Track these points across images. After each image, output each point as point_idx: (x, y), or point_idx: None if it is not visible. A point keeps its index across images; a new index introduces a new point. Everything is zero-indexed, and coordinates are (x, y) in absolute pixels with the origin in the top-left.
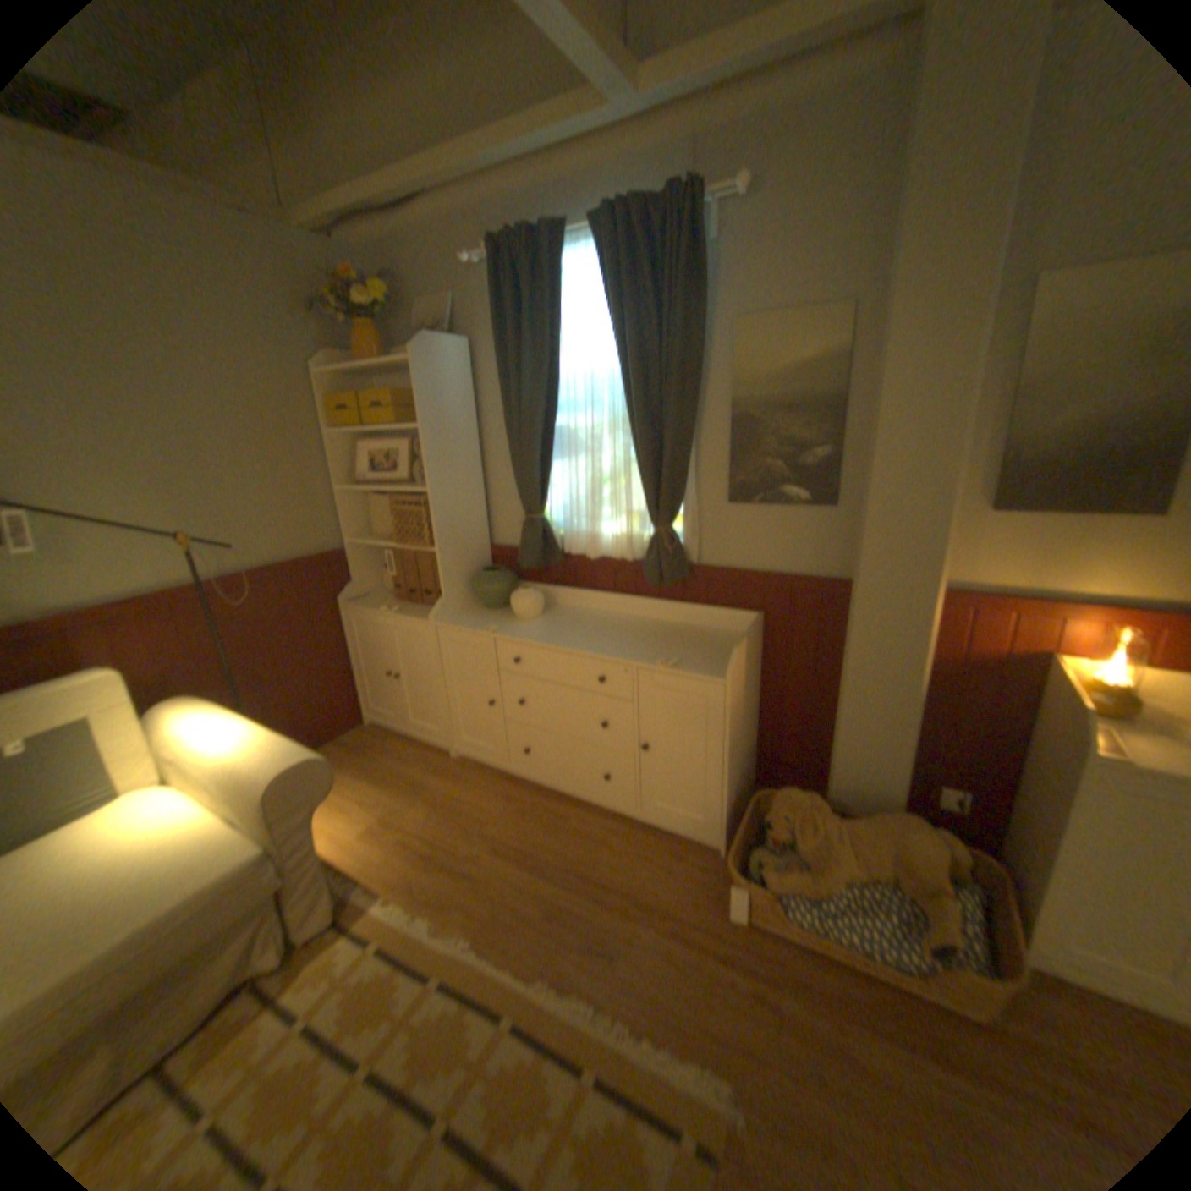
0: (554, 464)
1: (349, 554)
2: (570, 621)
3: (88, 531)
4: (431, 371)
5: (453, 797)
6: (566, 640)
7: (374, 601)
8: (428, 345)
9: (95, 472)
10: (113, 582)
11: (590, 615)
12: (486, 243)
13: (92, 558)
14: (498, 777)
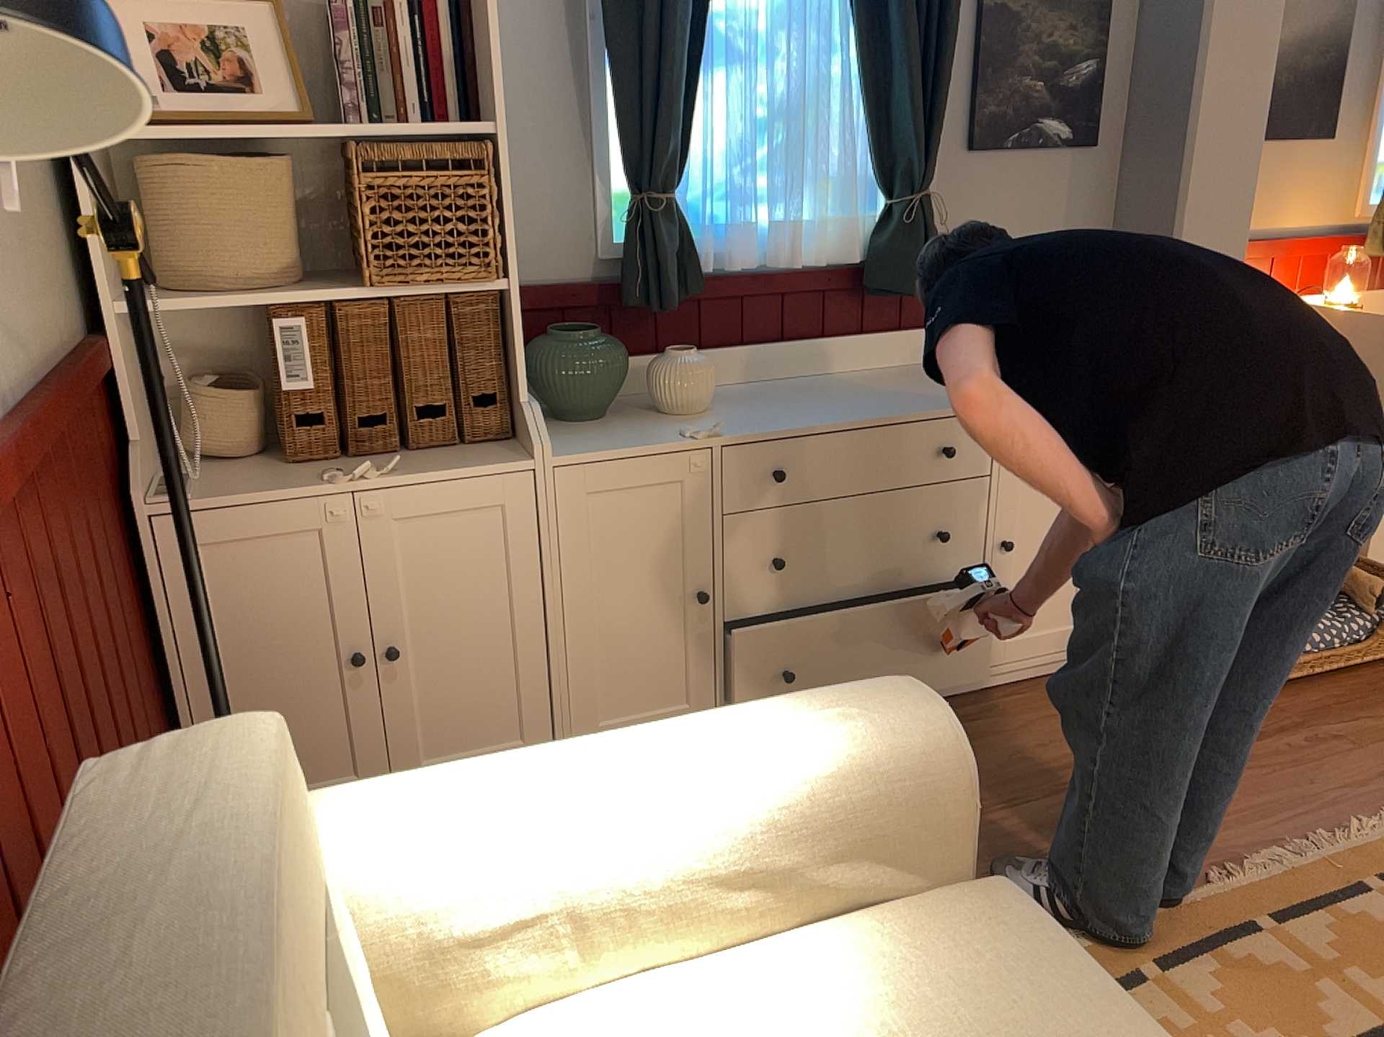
0: (699, 80)
1: (117, 351)
2: (768, 397)
3: None
4: None
5: None
6: (851, 411)
7: (228, 479)
8: None
9: None
10: None
11: (768, 386)
12: None
13: None
14: None
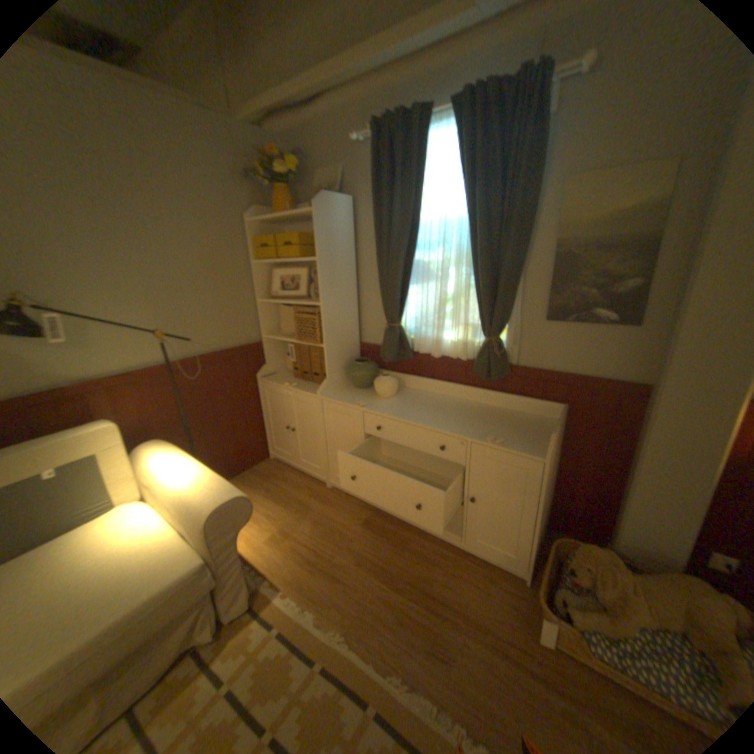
0: (410, 286)
1: (264, 344)
2: (416, 400)
3: (99, 326)
4: (326, 218)
5: (329, 516)
6: (416, 415)
7: (280, 377)
8: (325, 200)
9: (104, 287)
10: (114, 360)
11: (430, 396)
12: (370, 124)
13: (101, 344)
14: (359, 503)
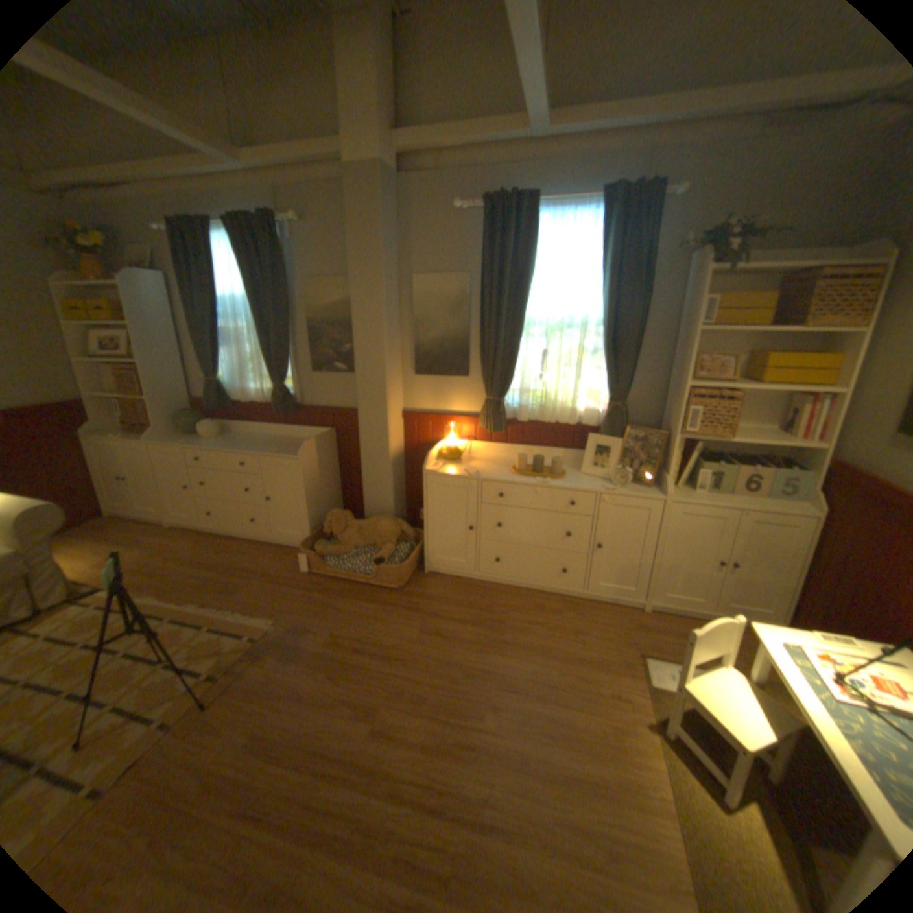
0: (217, 350)
1: (84, 404)
2: (232, 439)
3: None
4: (132, 292)
5: (160, 546)
6: (223, 447)
7: (105, 435)
8: (129, 277)
9: None
10: None
11: (246, 437)
12: (165, 223)
13: None
14: (192, 535)
